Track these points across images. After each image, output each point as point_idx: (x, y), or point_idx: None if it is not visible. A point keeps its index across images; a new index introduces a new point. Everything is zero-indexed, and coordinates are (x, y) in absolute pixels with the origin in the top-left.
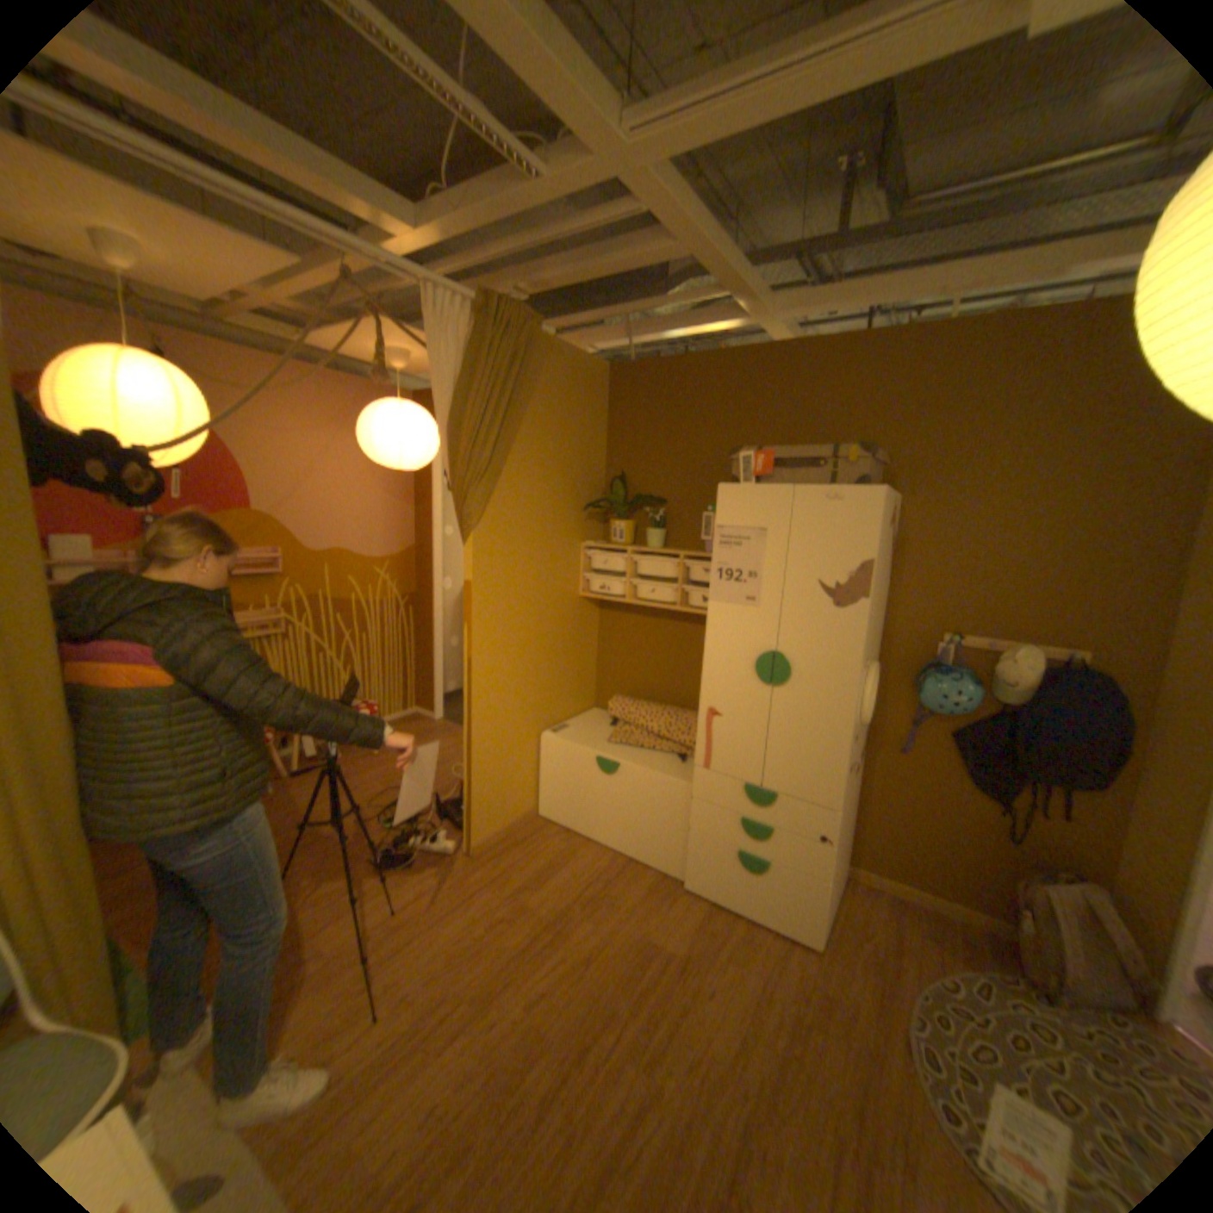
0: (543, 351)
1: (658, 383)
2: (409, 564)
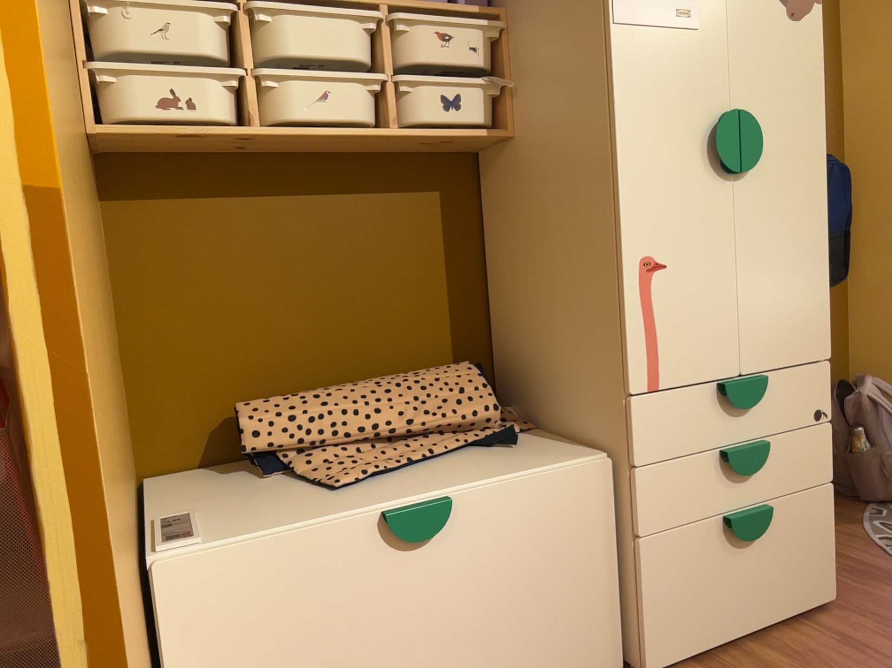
0: None
1: None
2: None
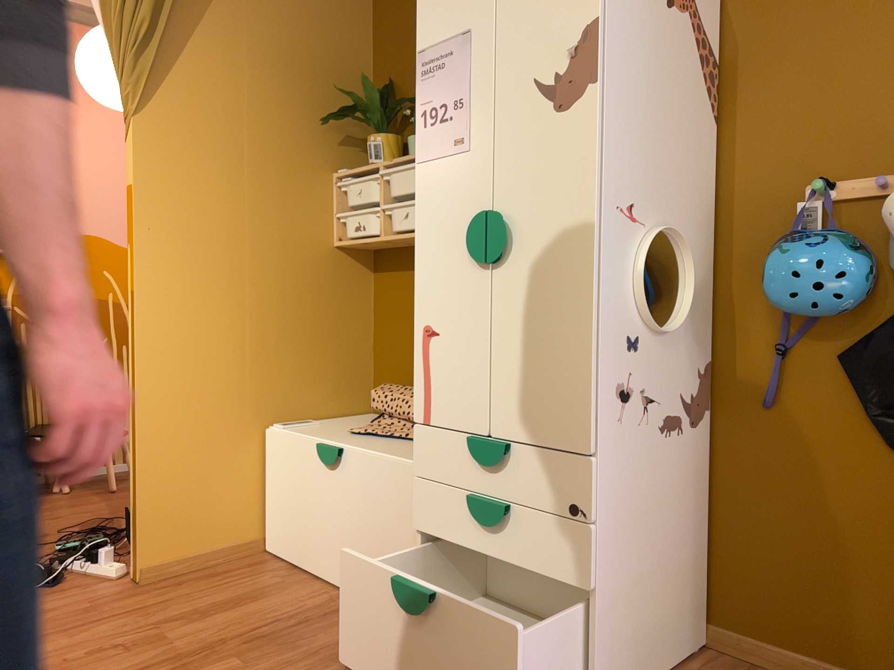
0: None
1: None
2: None
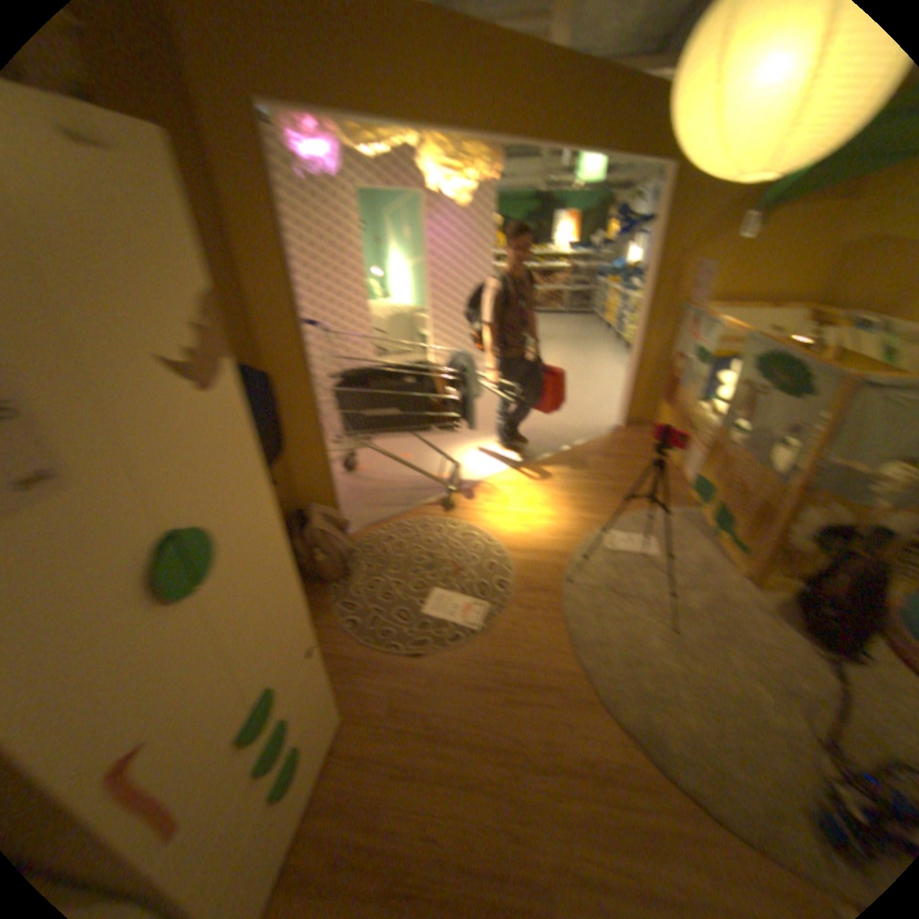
0: None
1: None
2: None
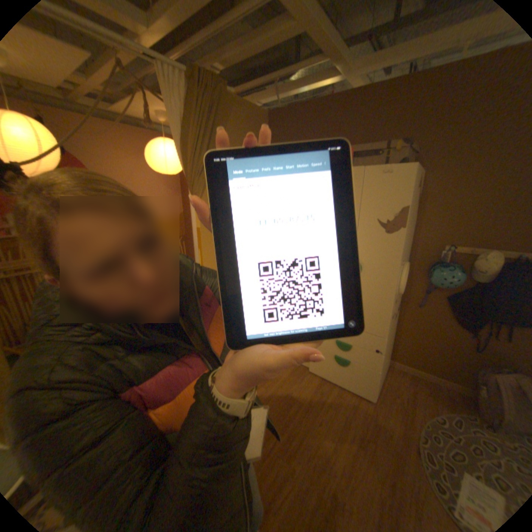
0: (230, 103)
1: (293, 119)
2: (181, 222)
